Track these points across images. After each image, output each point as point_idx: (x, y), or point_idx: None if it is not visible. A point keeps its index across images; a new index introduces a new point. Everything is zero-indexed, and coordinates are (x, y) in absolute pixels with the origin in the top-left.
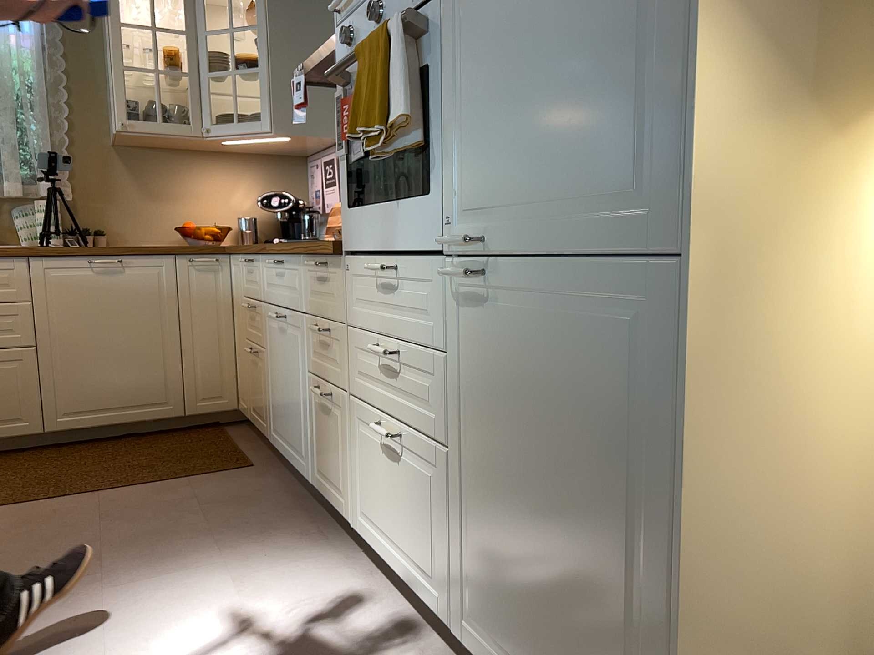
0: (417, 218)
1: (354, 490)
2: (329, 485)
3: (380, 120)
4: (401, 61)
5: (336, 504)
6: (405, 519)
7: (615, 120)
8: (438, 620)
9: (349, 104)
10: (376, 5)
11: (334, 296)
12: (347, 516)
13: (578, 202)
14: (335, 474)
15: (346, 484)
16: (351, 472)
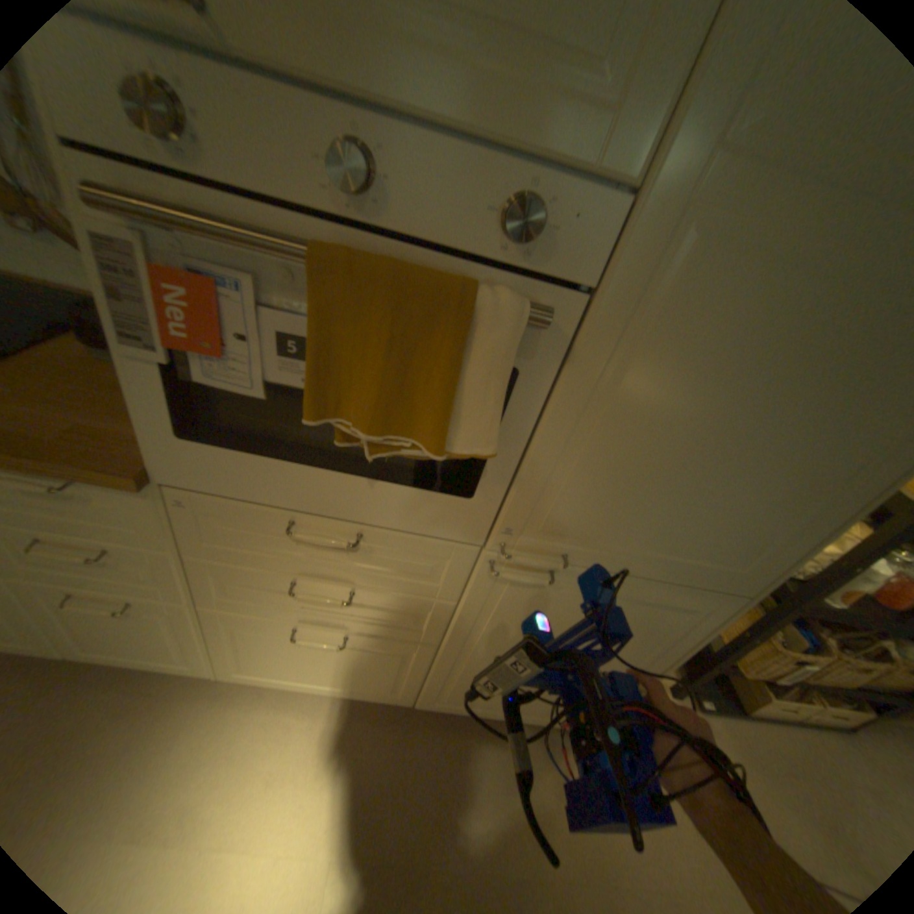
0: (421, 507)
1: (212, 661)
2: (129, 658)
3: (420, 432)
4: (501, 377)
5: (157, 668)
6: (339, 671)
7: (749, 531)
8: (385, 703)
9: (174, 283)
10: (360, 164)
11: (114, 520)
12: (195, 673)
13: (681, 557)
14: (150, 652)
15: (189, 658)
16: (201, 650)
